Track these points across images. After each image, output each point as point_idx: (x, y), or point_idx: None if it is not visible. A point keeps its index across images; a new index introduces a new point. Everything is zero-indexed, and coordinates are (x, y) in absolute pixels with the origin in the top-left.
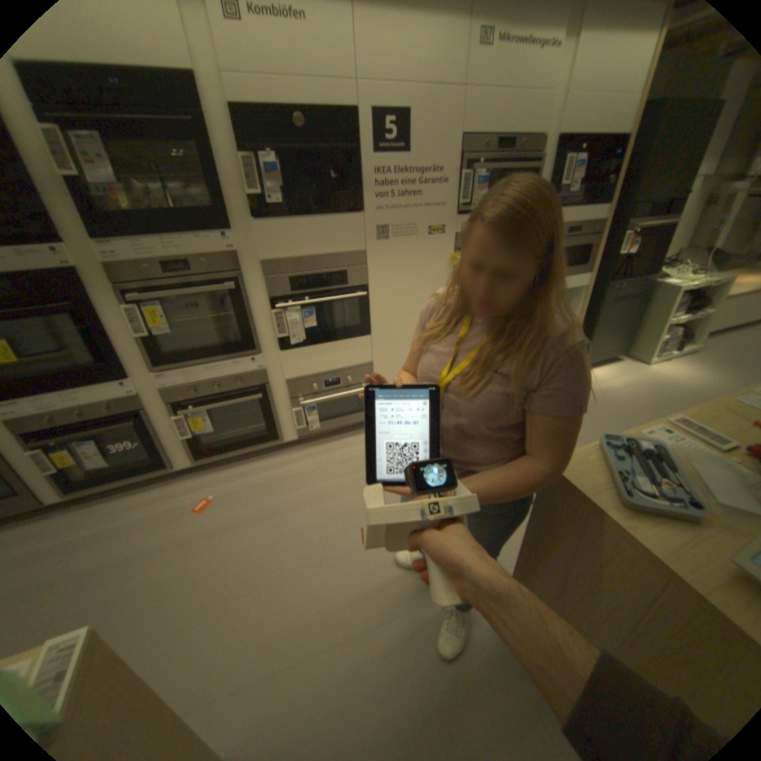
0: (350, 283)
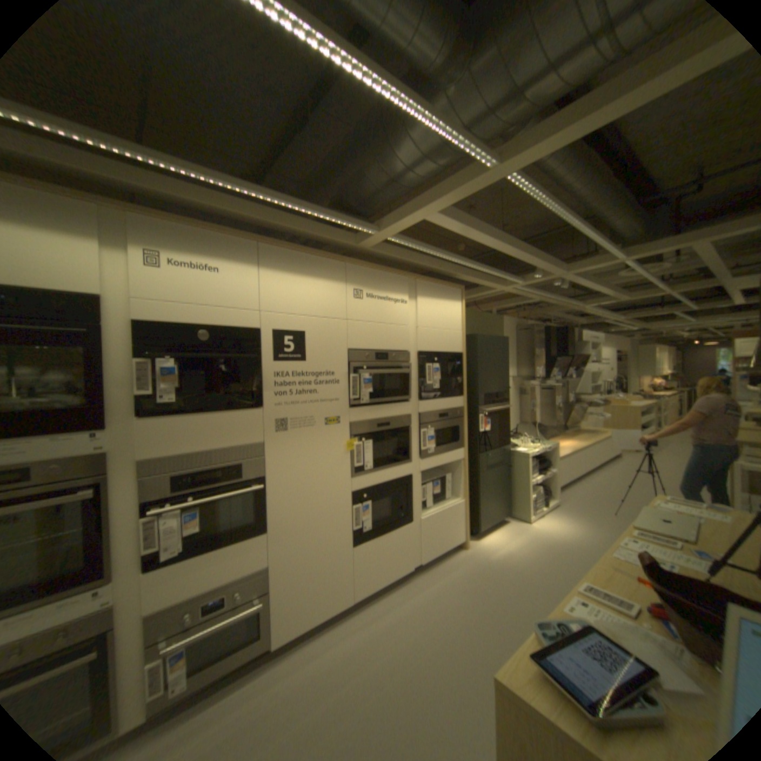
0: (245, 477)
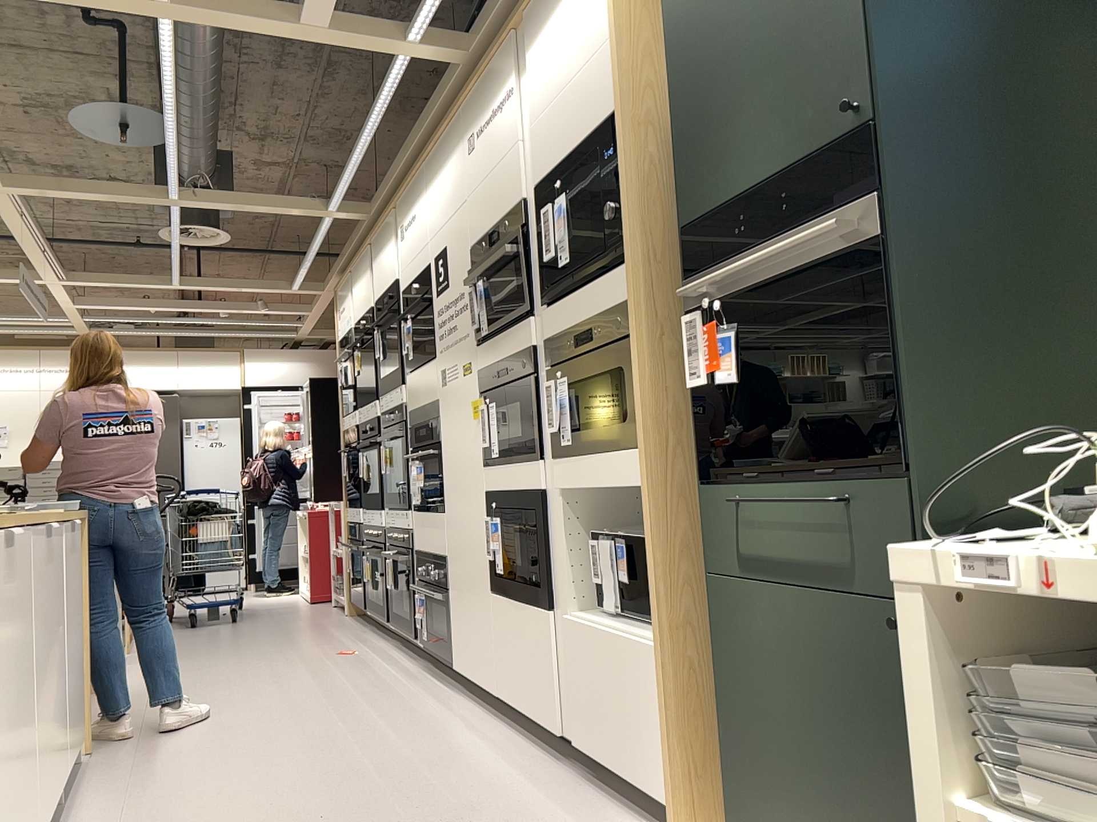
0: (432, 438)
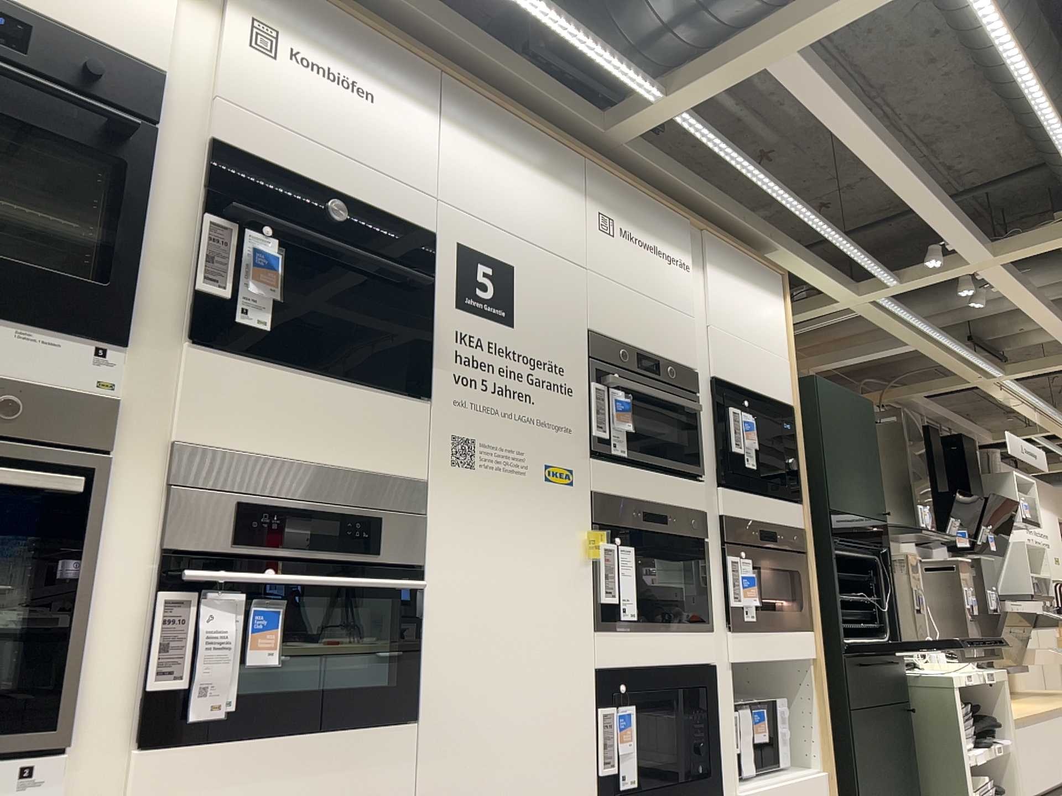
0: (387, 554)
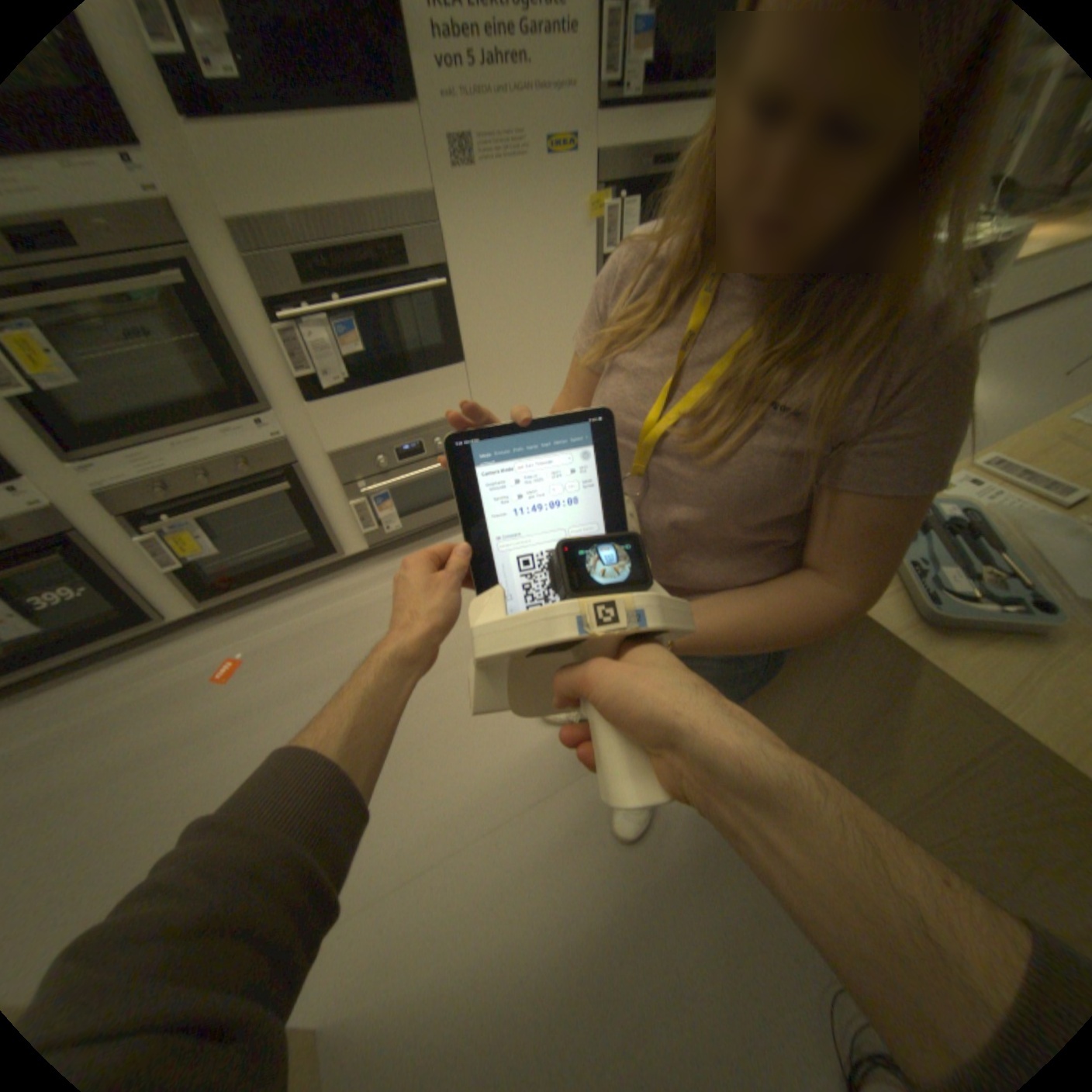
0: (413, 263)
